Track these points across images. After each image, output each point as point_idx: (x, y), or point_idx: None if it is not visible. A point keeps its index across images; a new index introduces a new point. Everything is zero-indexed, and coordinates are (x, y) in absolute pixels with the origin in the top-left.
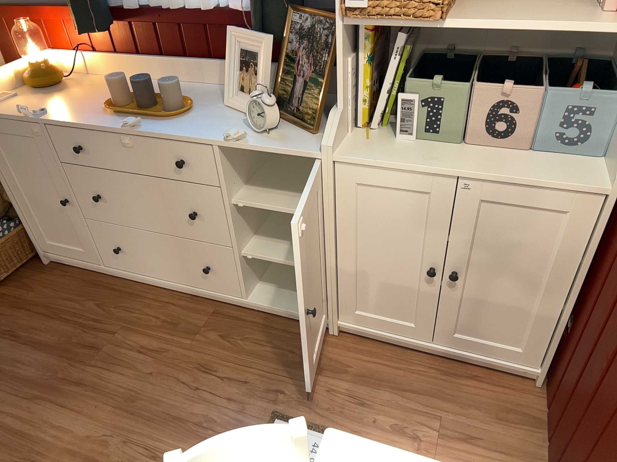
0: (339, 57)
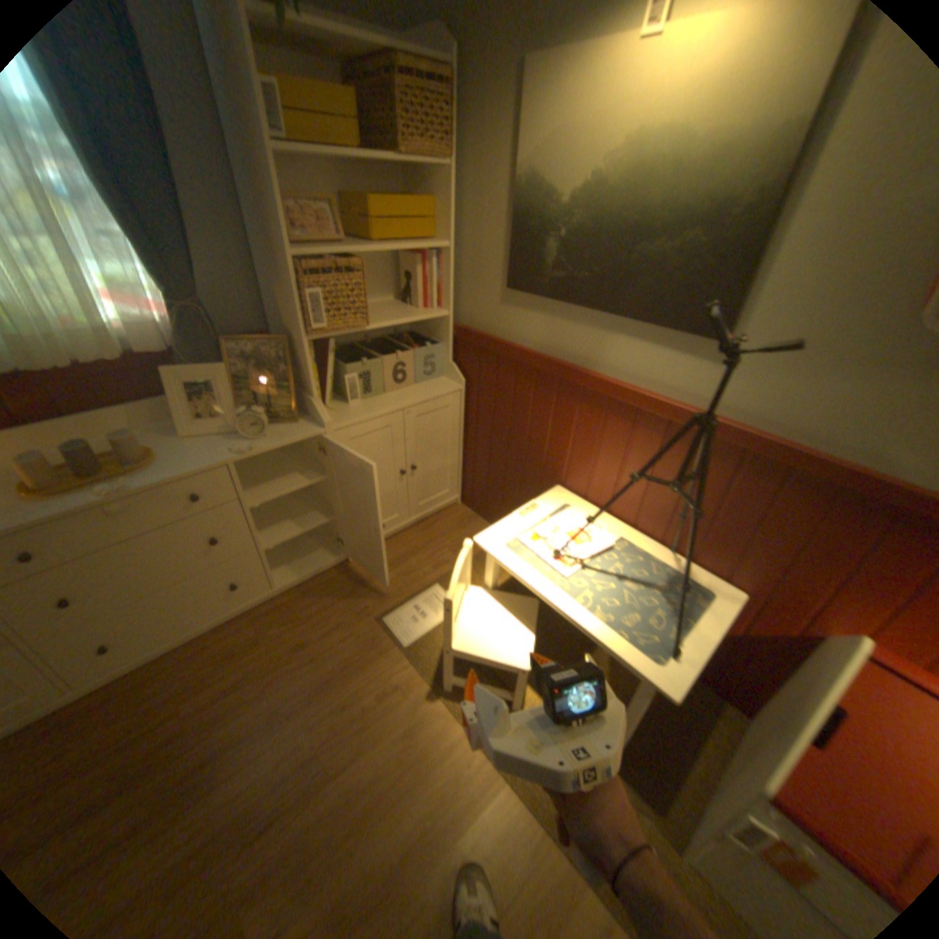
0: (305, 361)
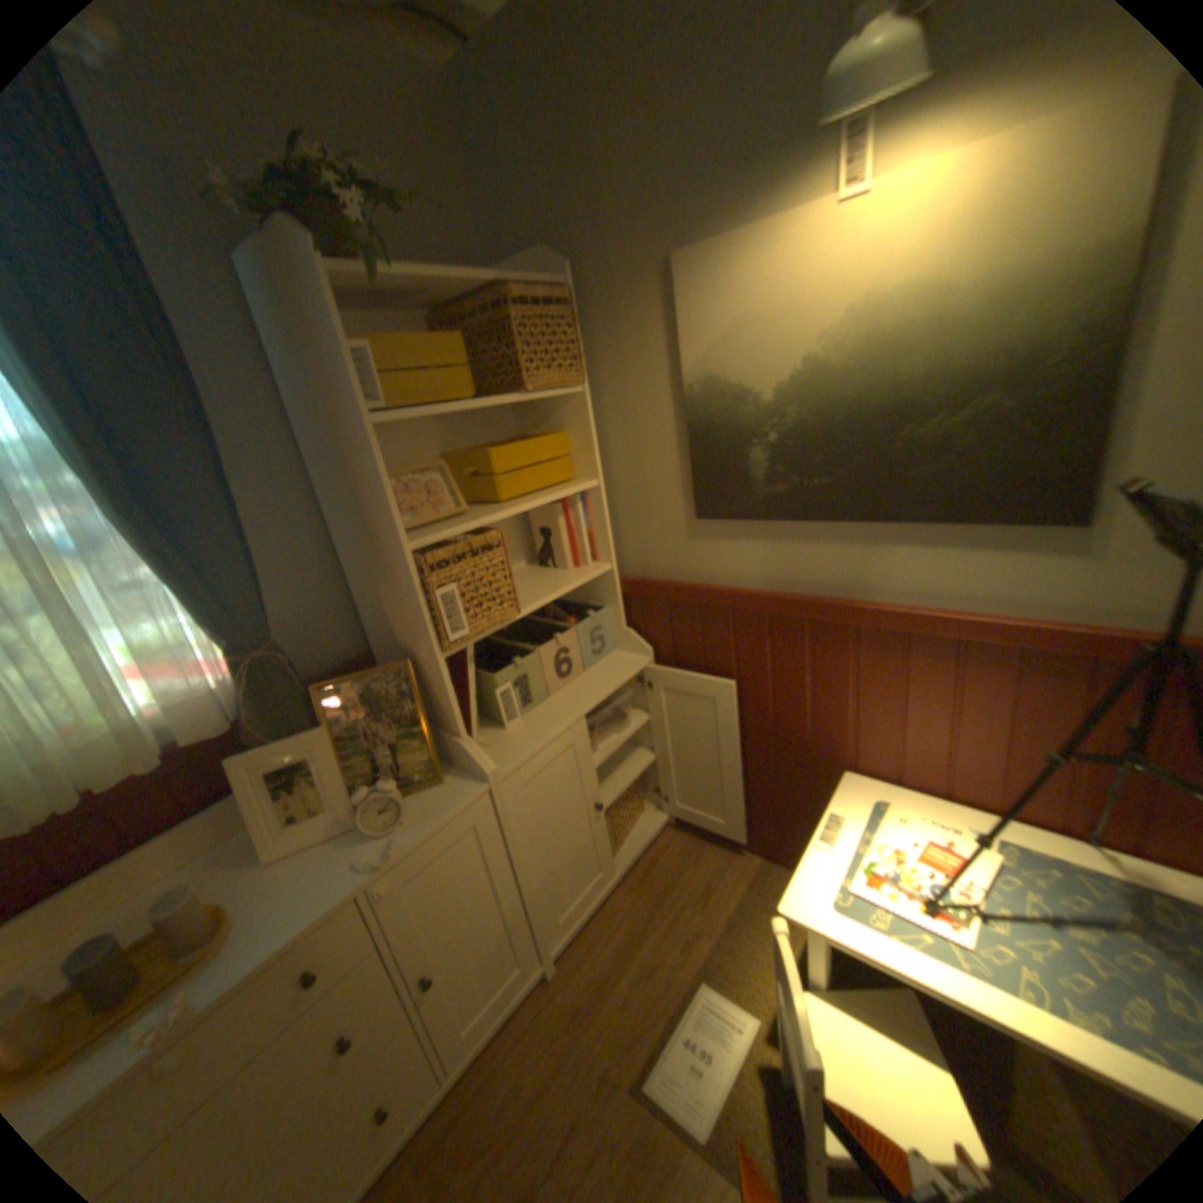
0: (444, 687)
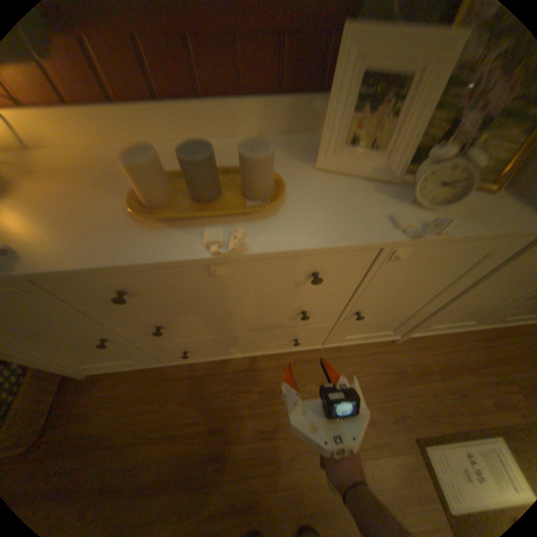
0: None
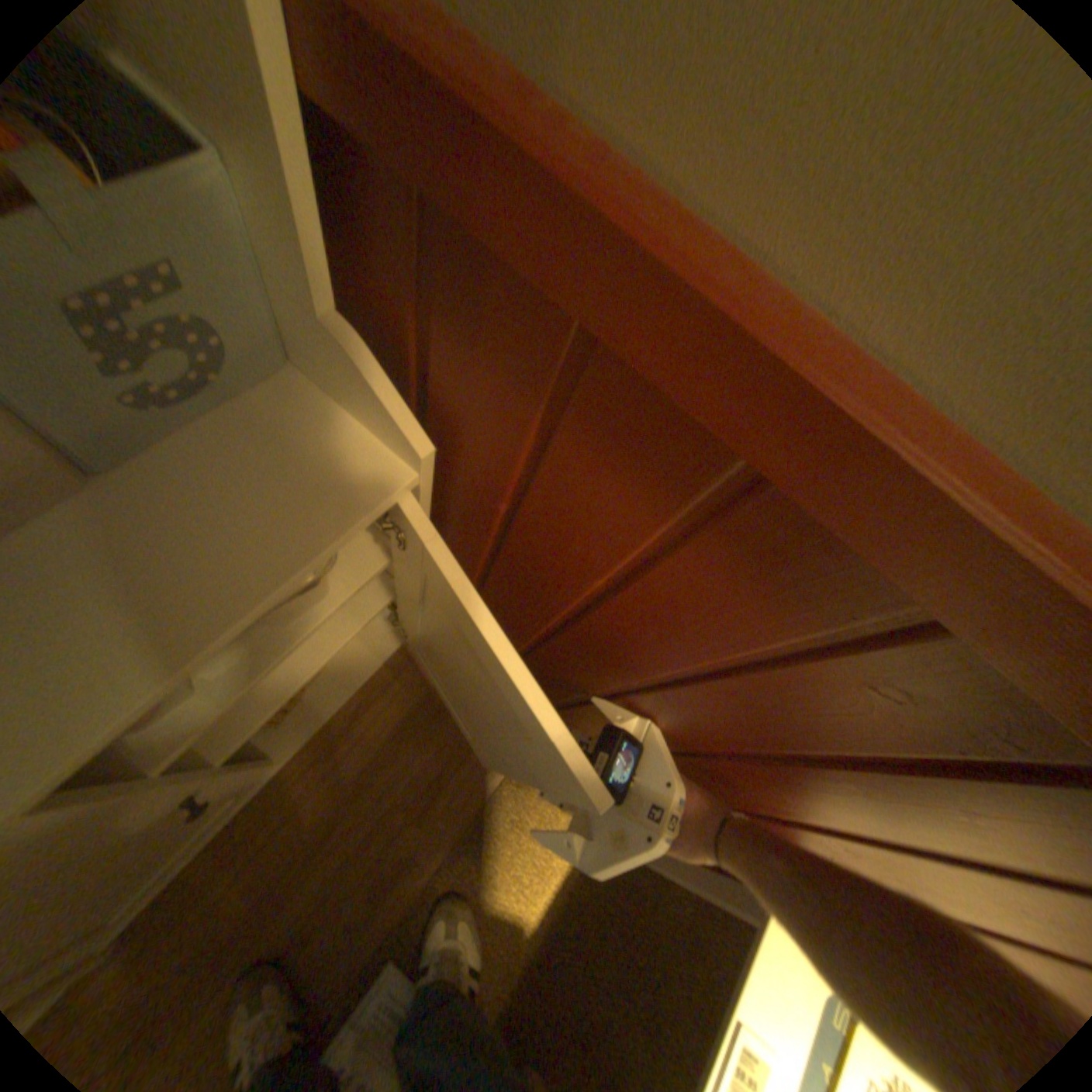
0: None
